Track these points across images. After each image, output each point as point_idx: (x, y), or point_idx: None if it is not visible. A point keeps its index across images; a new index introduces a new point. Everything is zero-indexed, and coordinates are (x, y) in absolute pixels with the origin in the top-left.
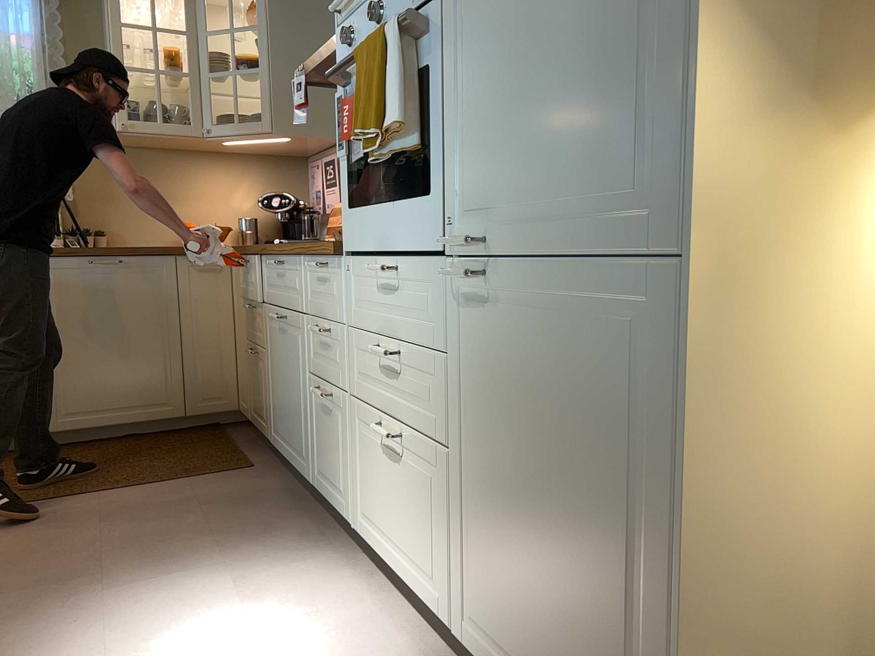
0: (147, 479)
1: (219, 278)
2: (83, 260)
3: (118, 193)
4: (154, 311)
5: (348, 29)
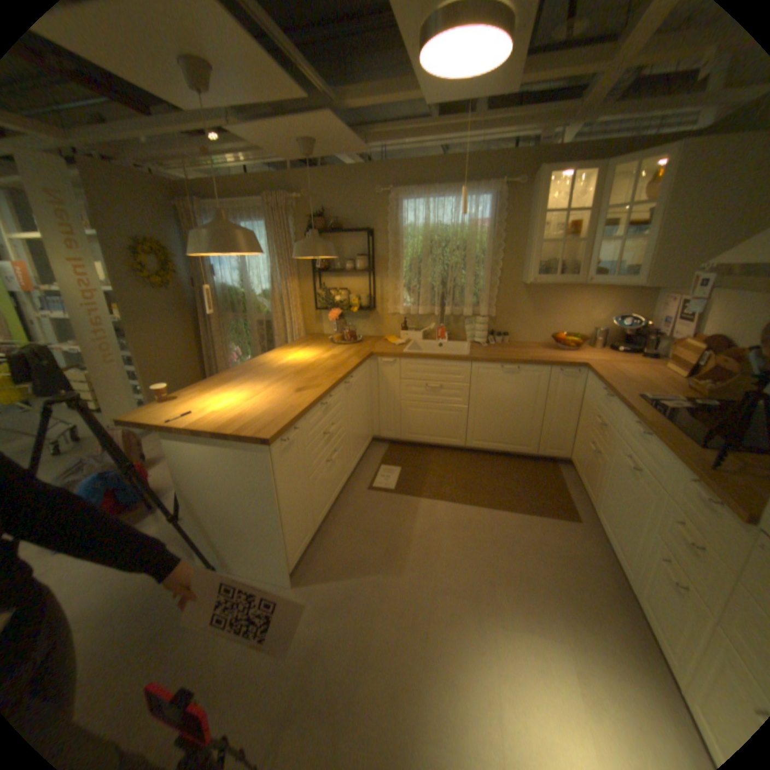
0: (515, 507)
1: (577, 382)
2: (498, 364)
3: (519, 311)
4: (531, 397)
5: None
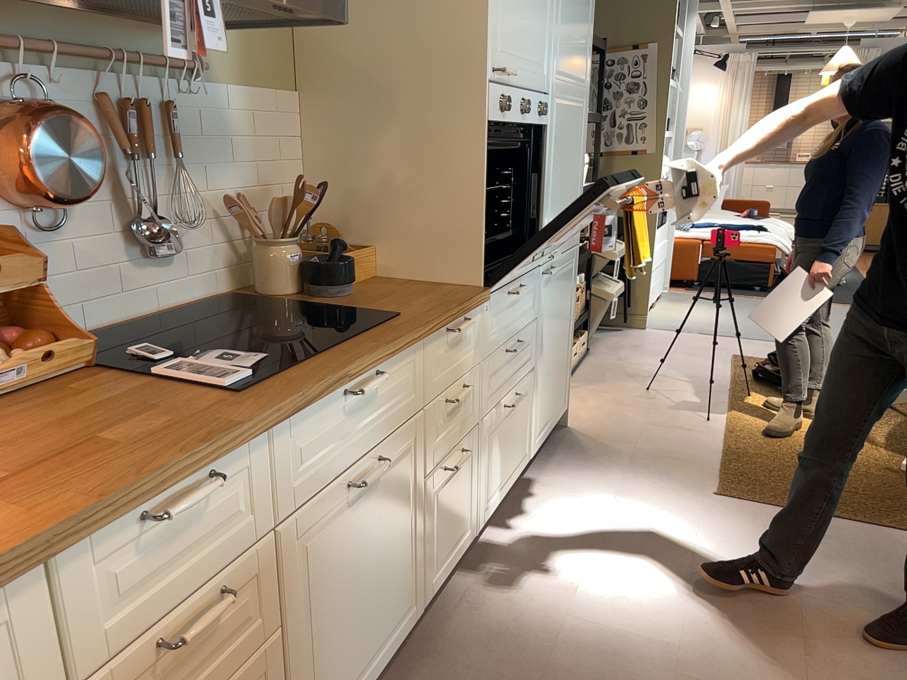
0: None
1: None
2: None
3: None
4: None
5: (510, 100)
